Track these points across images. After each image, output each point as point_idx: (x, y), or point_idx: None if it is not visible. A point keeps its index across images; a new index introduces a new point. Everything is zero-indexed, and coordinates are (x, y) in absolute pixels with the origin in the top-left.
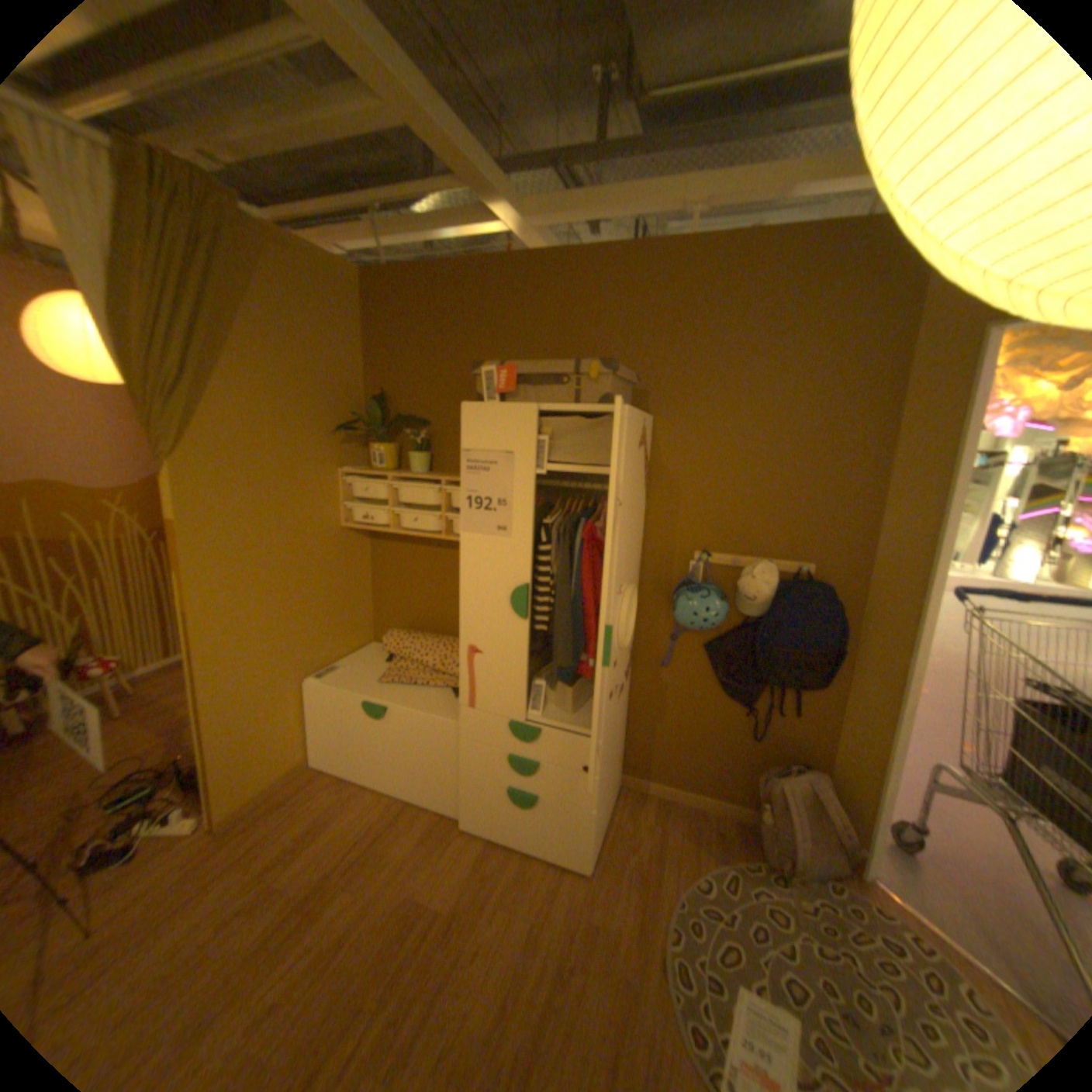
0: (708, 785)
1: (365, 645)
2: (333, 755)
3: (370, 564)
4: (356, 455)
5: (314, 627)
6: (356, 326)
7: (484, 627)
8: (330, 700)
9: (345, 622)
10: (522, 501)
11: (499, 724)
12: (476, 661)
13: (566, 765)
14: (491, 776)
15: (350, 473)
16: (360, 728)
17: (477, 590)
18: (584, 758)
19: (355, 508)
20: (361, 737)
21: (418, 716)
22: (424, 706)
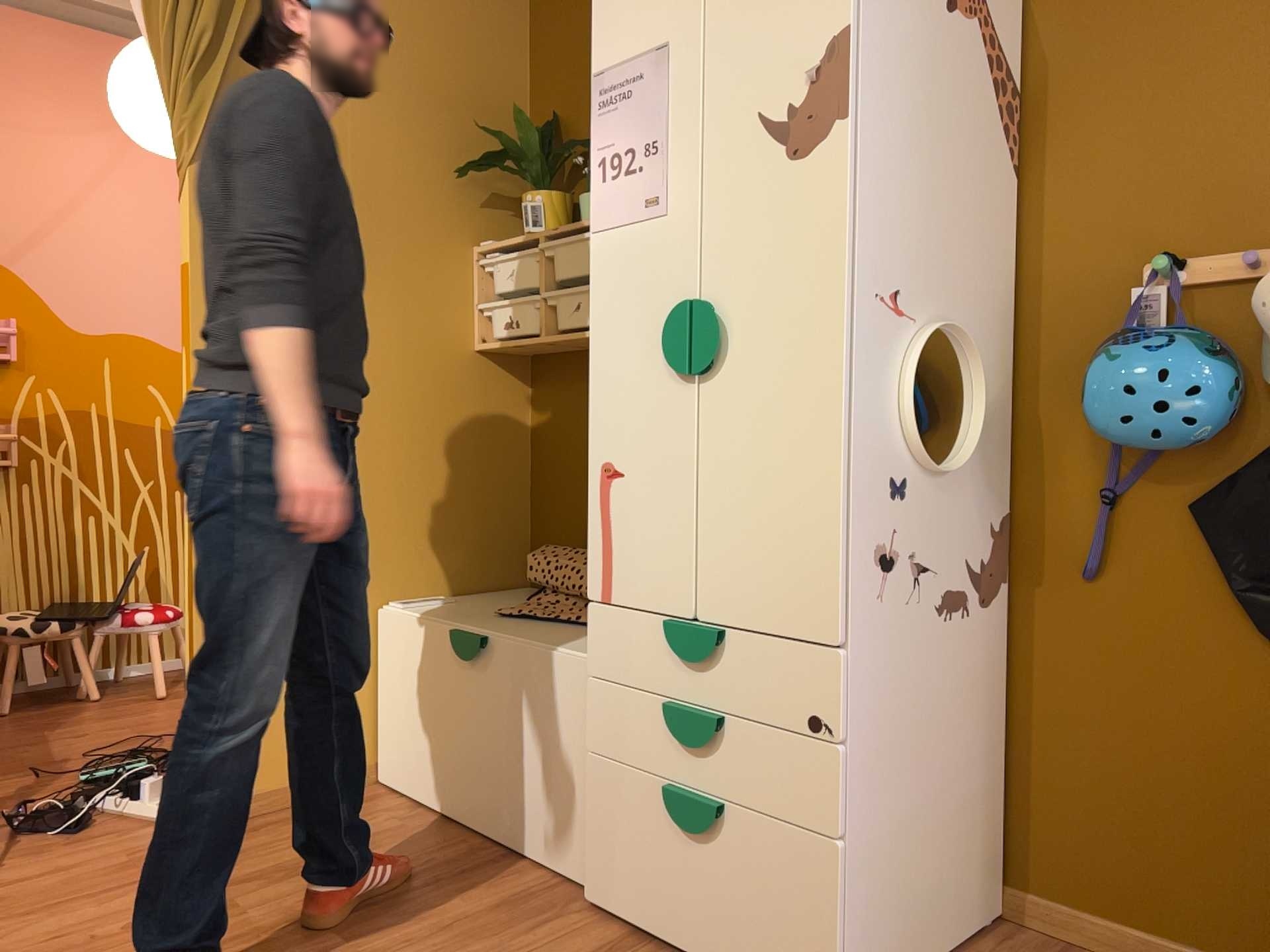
0: (1248, 925)
1: (510, 588)
2: (410, 751)
3: (529, 434)
4: (511, 231)
5: (410, 514)
6: (523, 20)
7: (626, 416)
8: (410, 636)
9: (472, 528)
10: (683, 131)
11: (652, 631)
12: (614, 495)
13: (777, 718)
14: (639, 762)
15: (496, 257)
16: (448, 687)
17: (616, 341)
18: (814, 695)
19: (495, 310)
20: (448, 707)
21: (531, 650)
22: (551, 639)
